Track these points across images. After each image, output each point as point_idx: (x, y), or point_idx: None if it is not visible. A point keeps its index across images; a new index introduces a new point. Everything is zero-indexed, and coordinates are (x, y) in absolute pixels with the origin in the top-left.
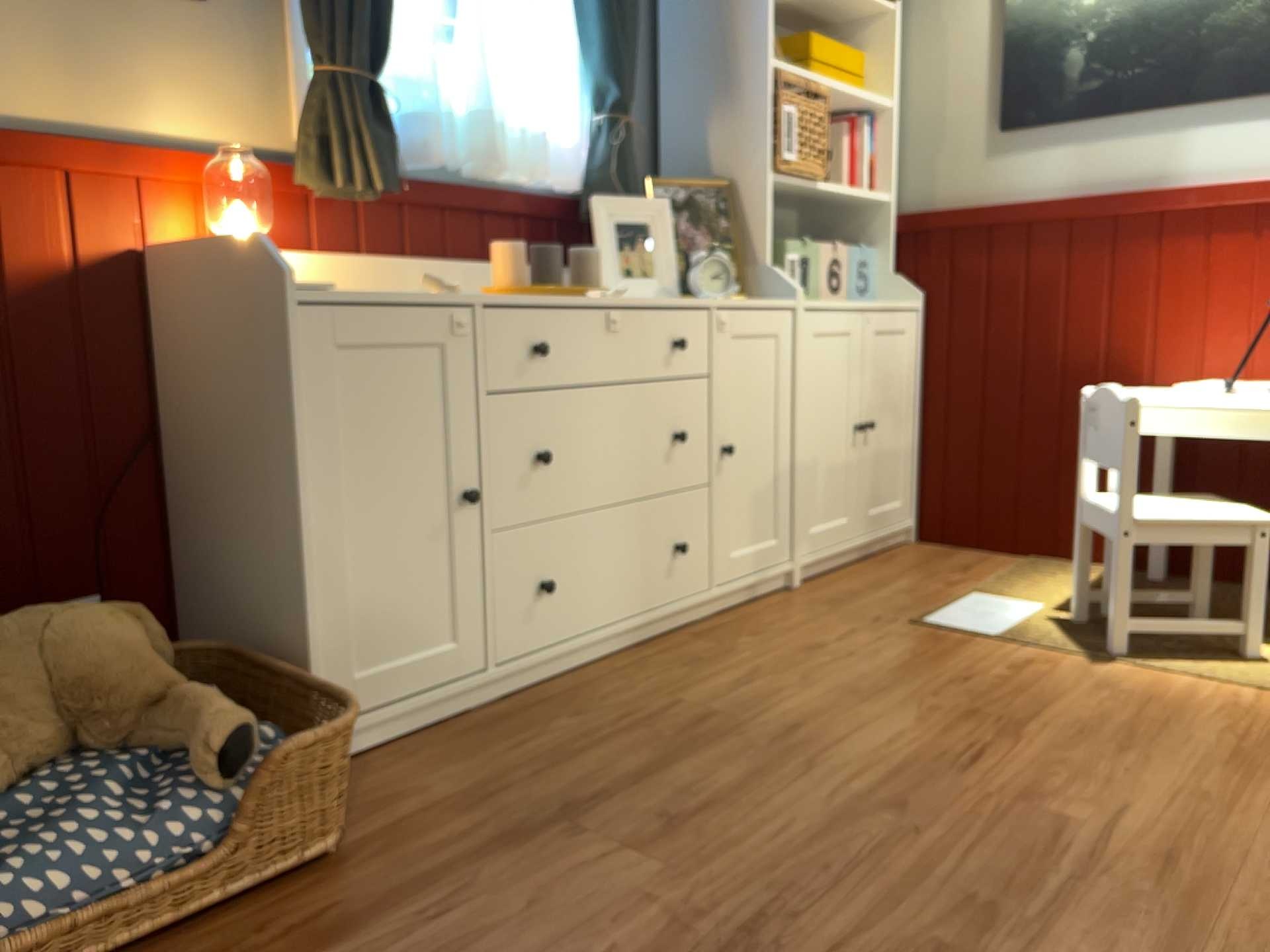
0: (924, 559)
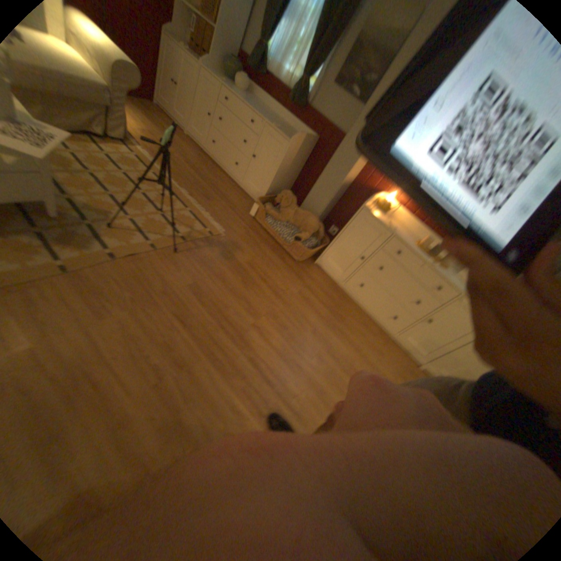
0: None
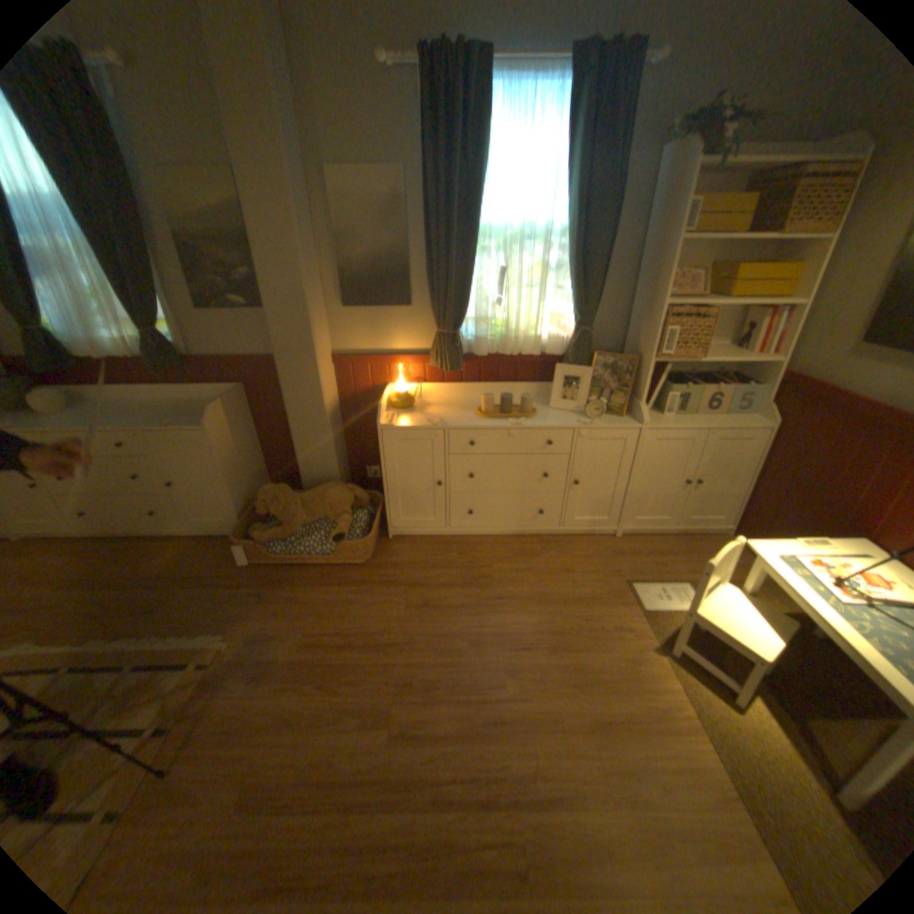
0: (713, 550)
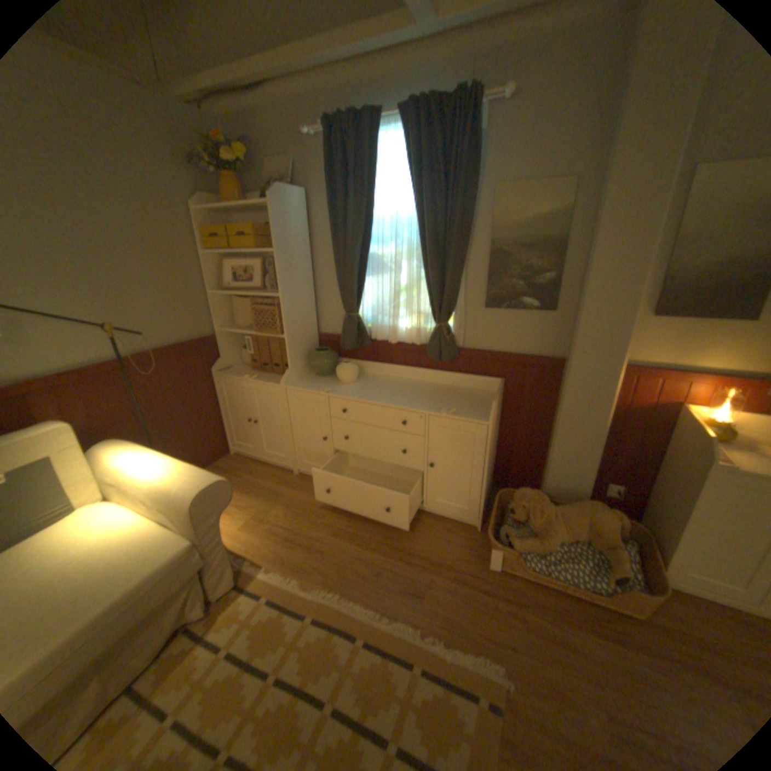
0: None
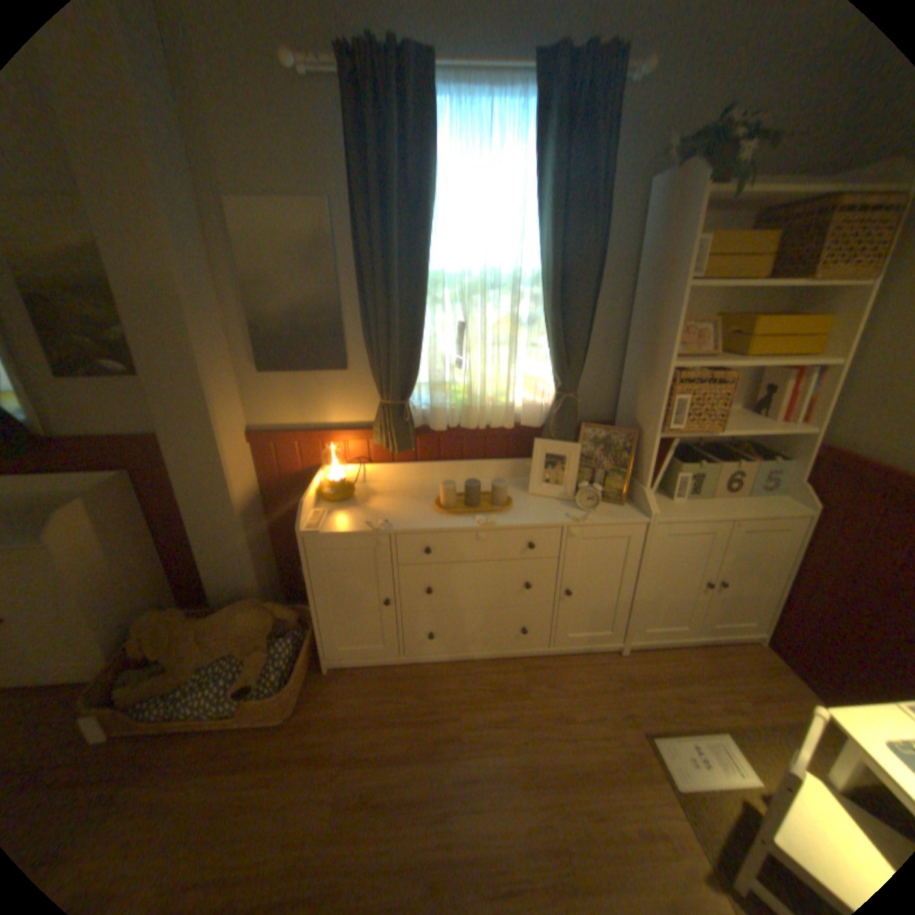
0: (748, 671)
